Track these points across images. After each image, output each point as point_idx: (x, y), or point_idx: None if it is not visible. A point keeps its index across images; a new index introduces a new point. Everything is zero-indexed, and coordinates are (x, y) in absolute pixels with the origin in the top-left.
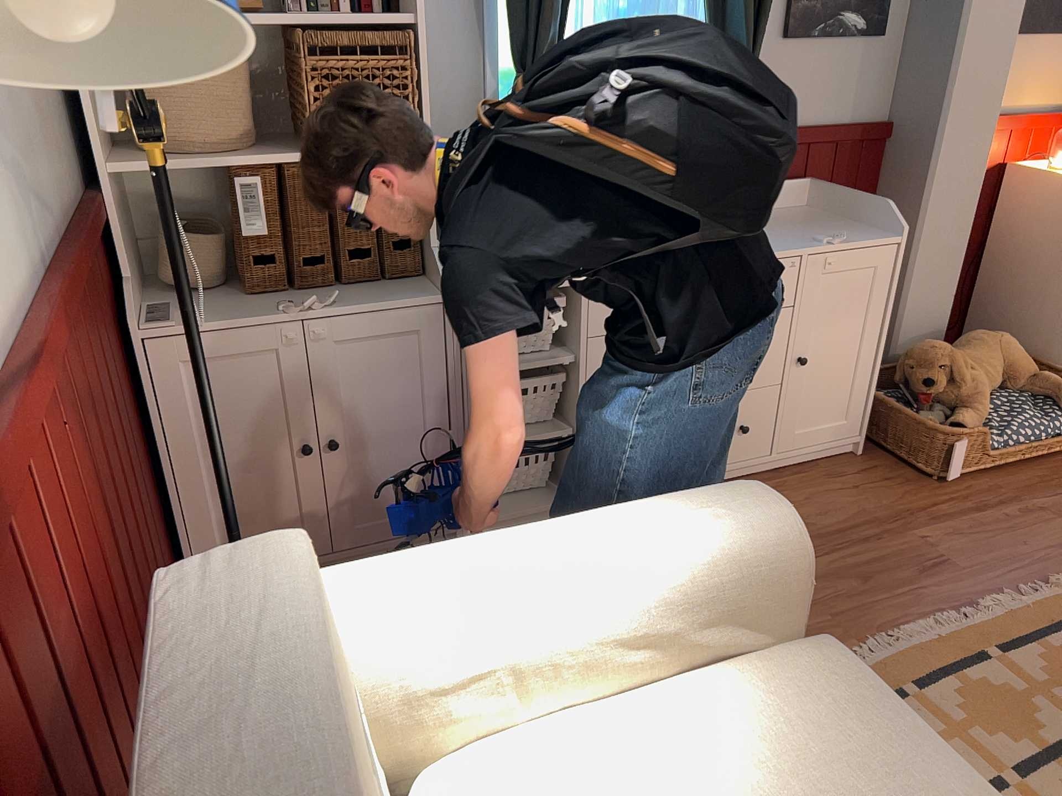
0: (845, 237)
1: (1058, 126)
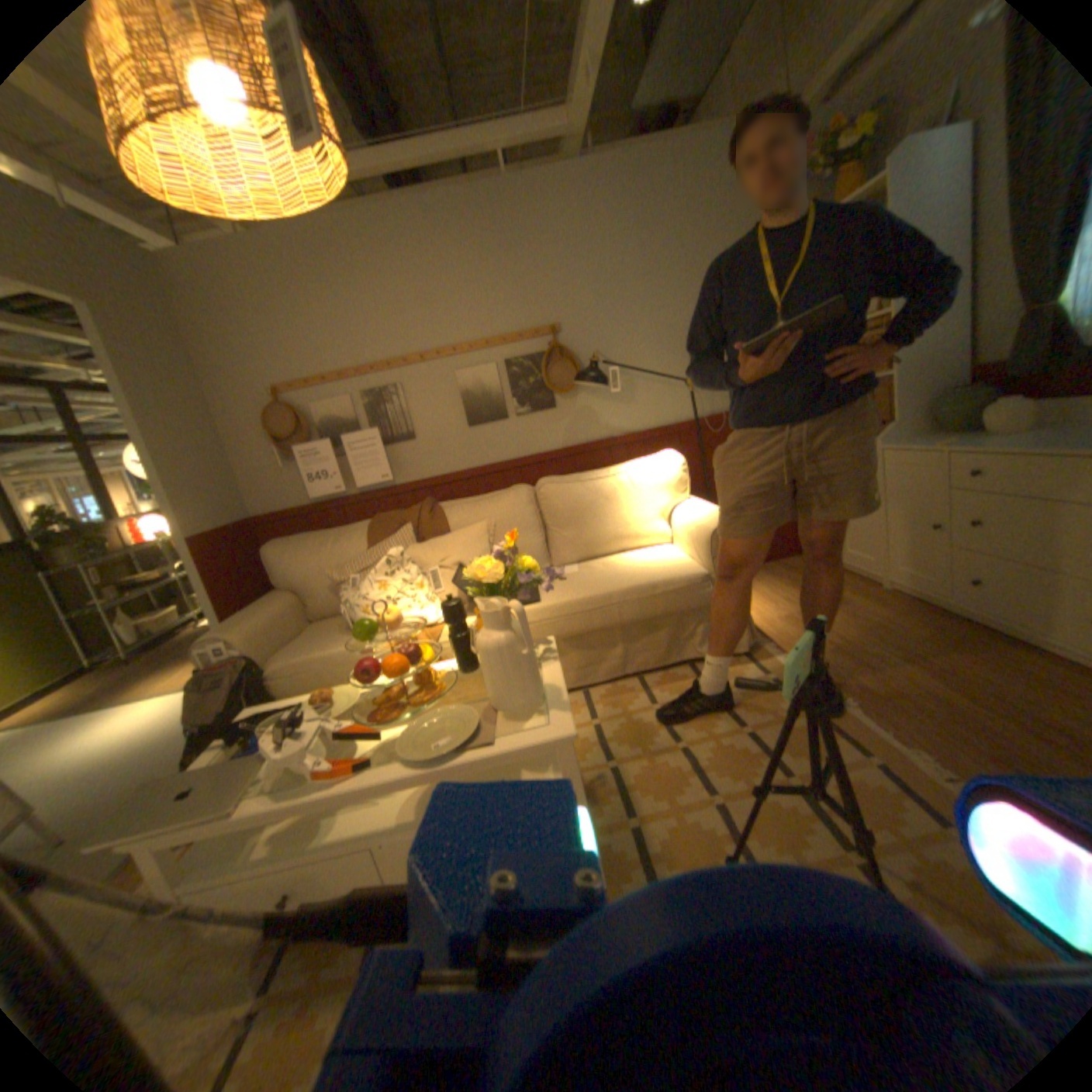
0: None
1: None
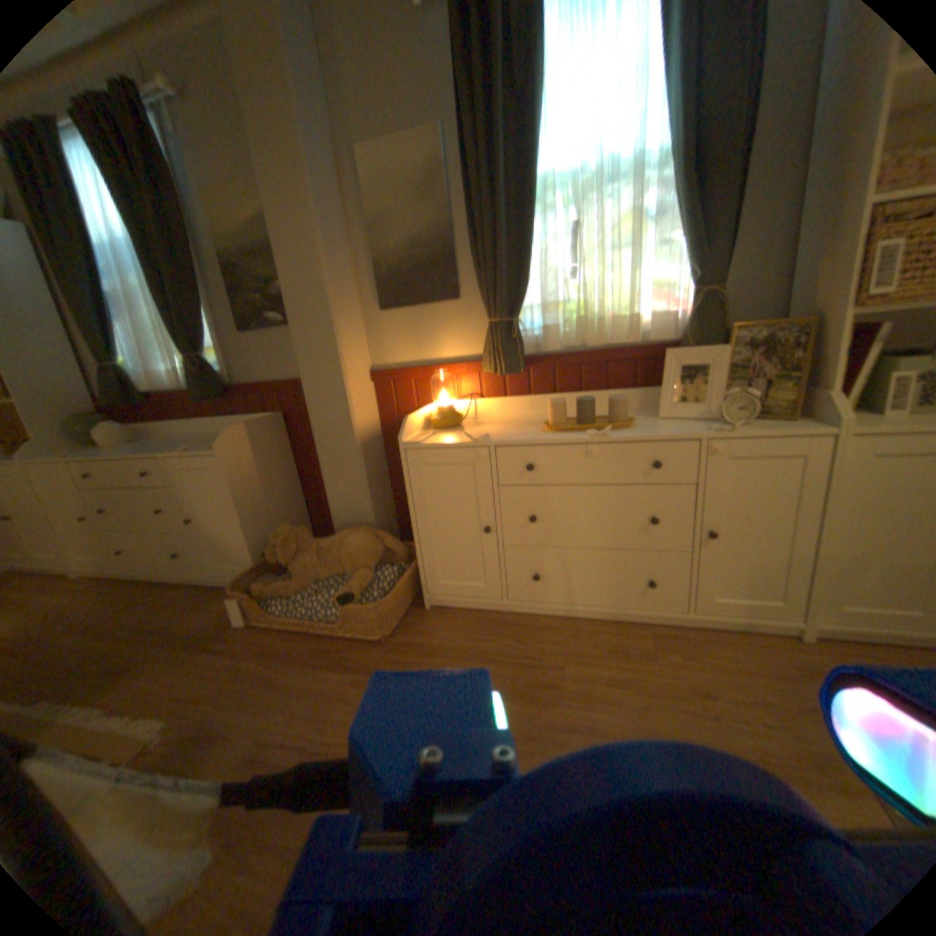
0: (182, 448)
1: (464, 373)
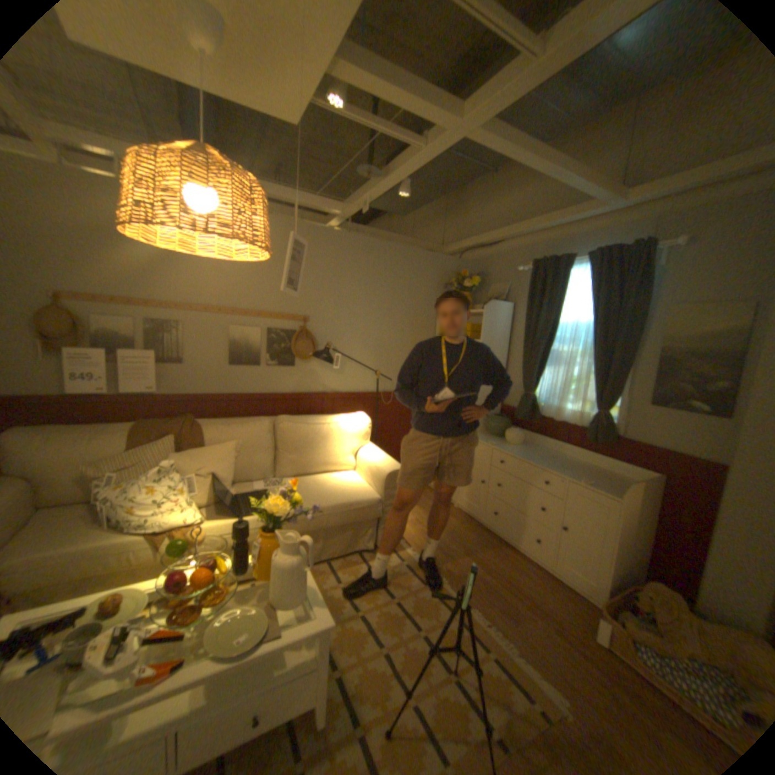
0: (590, 483)
1: None
